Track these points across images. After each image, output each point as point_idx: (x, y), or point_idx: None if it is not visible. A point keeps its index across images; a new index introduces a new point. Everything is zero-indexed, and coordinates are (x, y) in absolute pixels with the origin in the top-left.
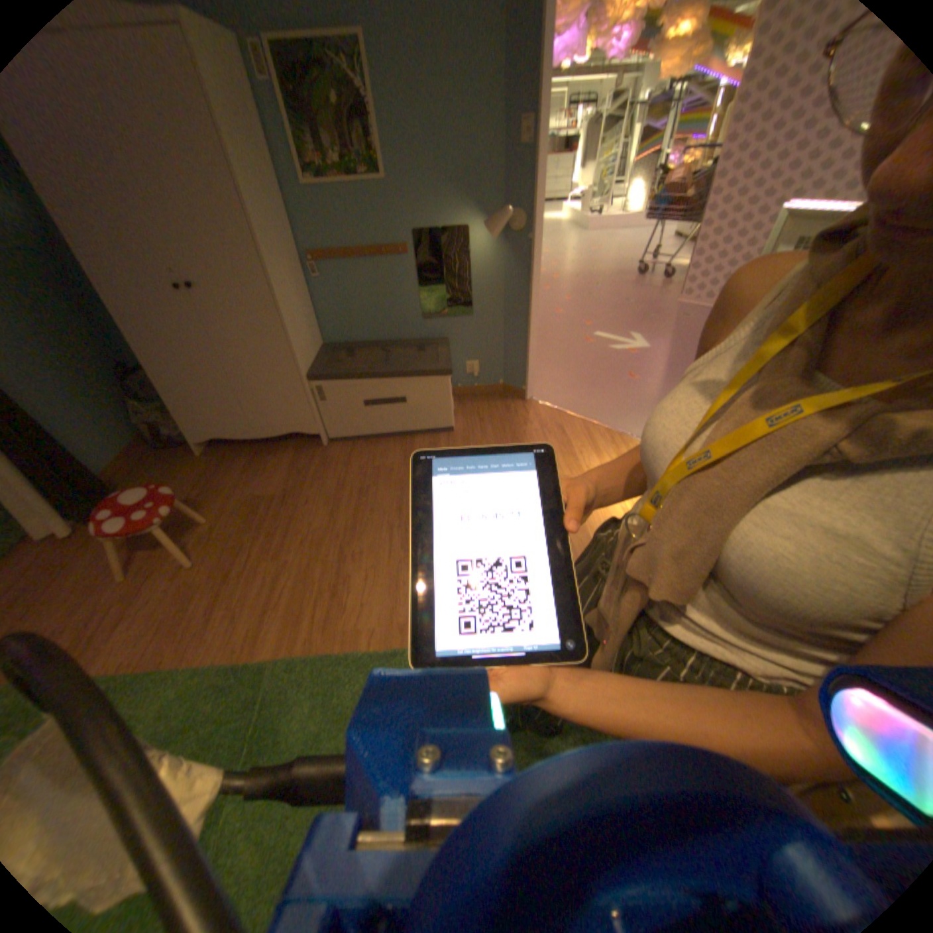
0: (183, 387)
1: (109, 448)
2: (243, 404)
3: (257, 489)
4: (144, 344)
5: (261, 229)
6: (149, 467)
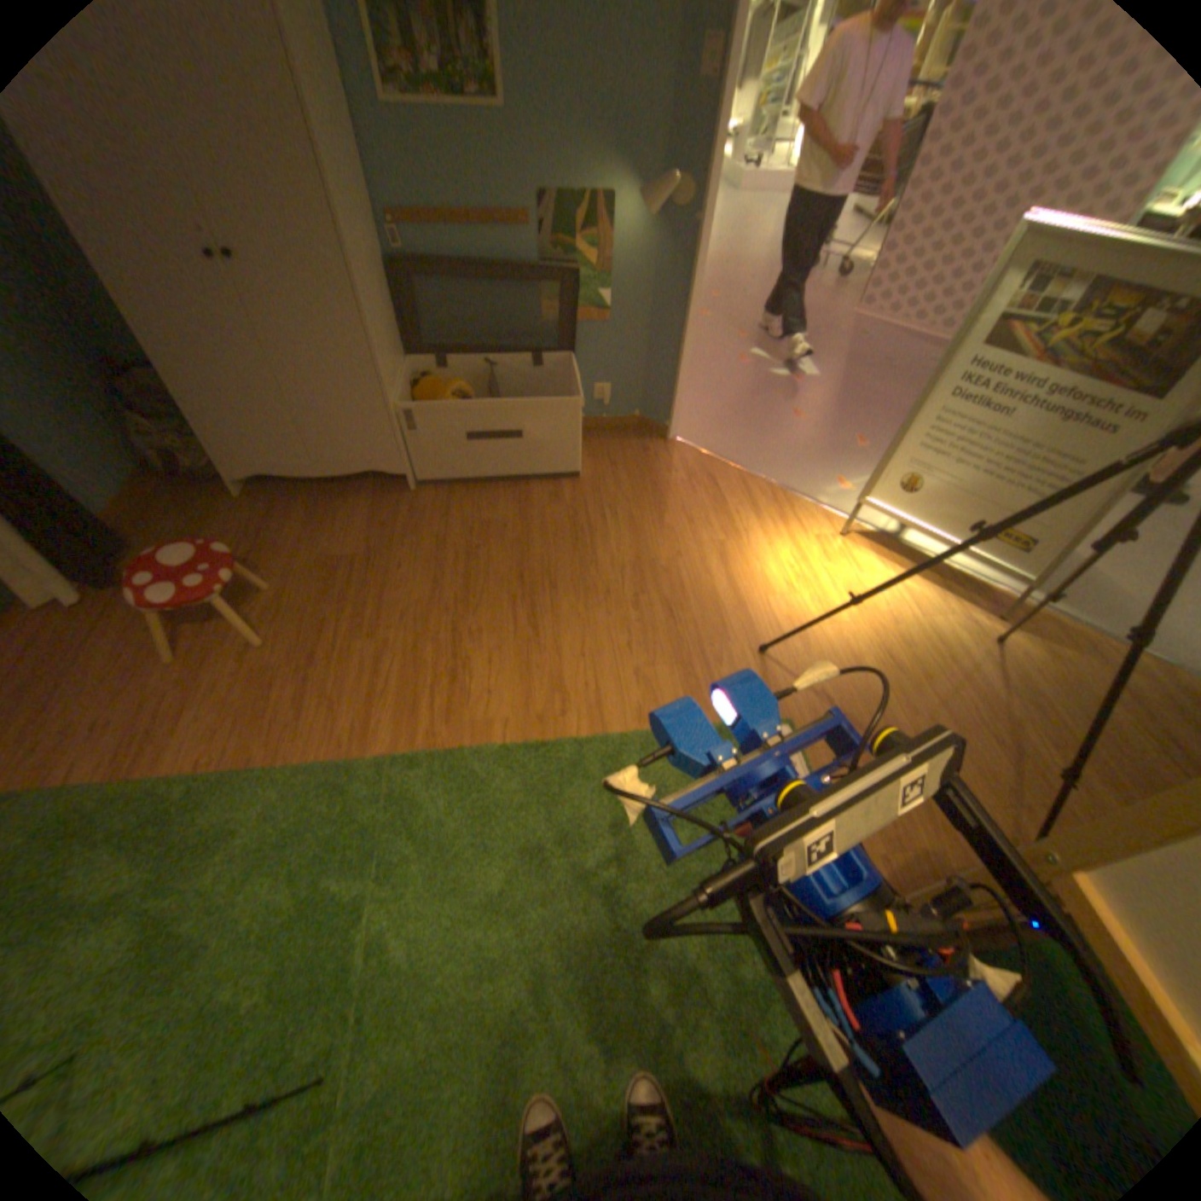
0: (217, 403)
1: (107, 482)
2: (302, 430)
3: (330, 546)
4: (159, 337)
5: (334, 176)
6: (169, 512)
